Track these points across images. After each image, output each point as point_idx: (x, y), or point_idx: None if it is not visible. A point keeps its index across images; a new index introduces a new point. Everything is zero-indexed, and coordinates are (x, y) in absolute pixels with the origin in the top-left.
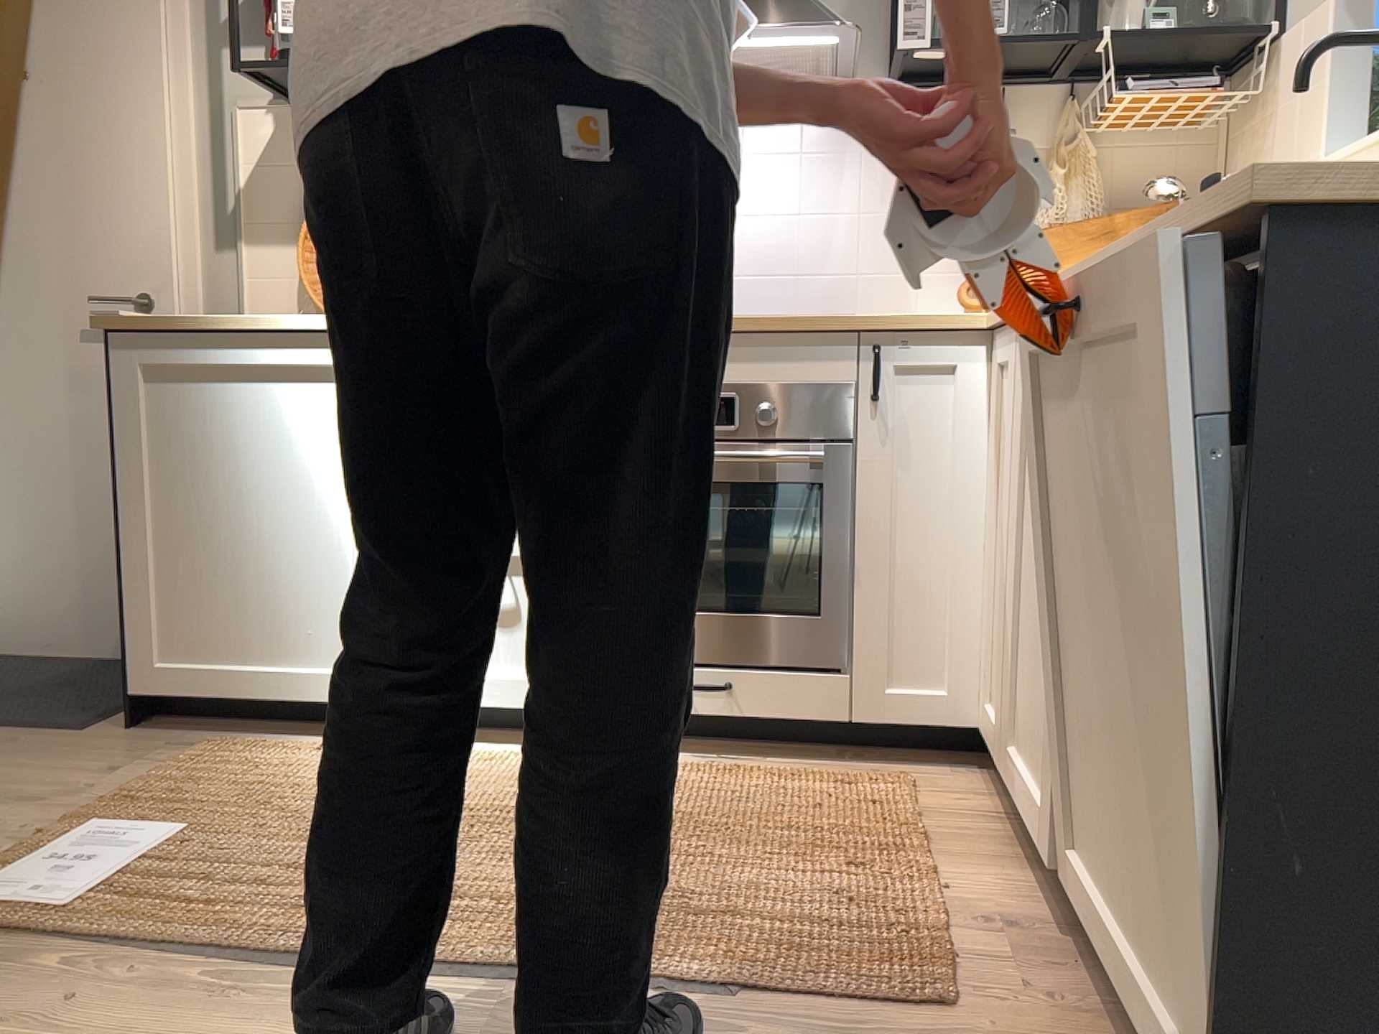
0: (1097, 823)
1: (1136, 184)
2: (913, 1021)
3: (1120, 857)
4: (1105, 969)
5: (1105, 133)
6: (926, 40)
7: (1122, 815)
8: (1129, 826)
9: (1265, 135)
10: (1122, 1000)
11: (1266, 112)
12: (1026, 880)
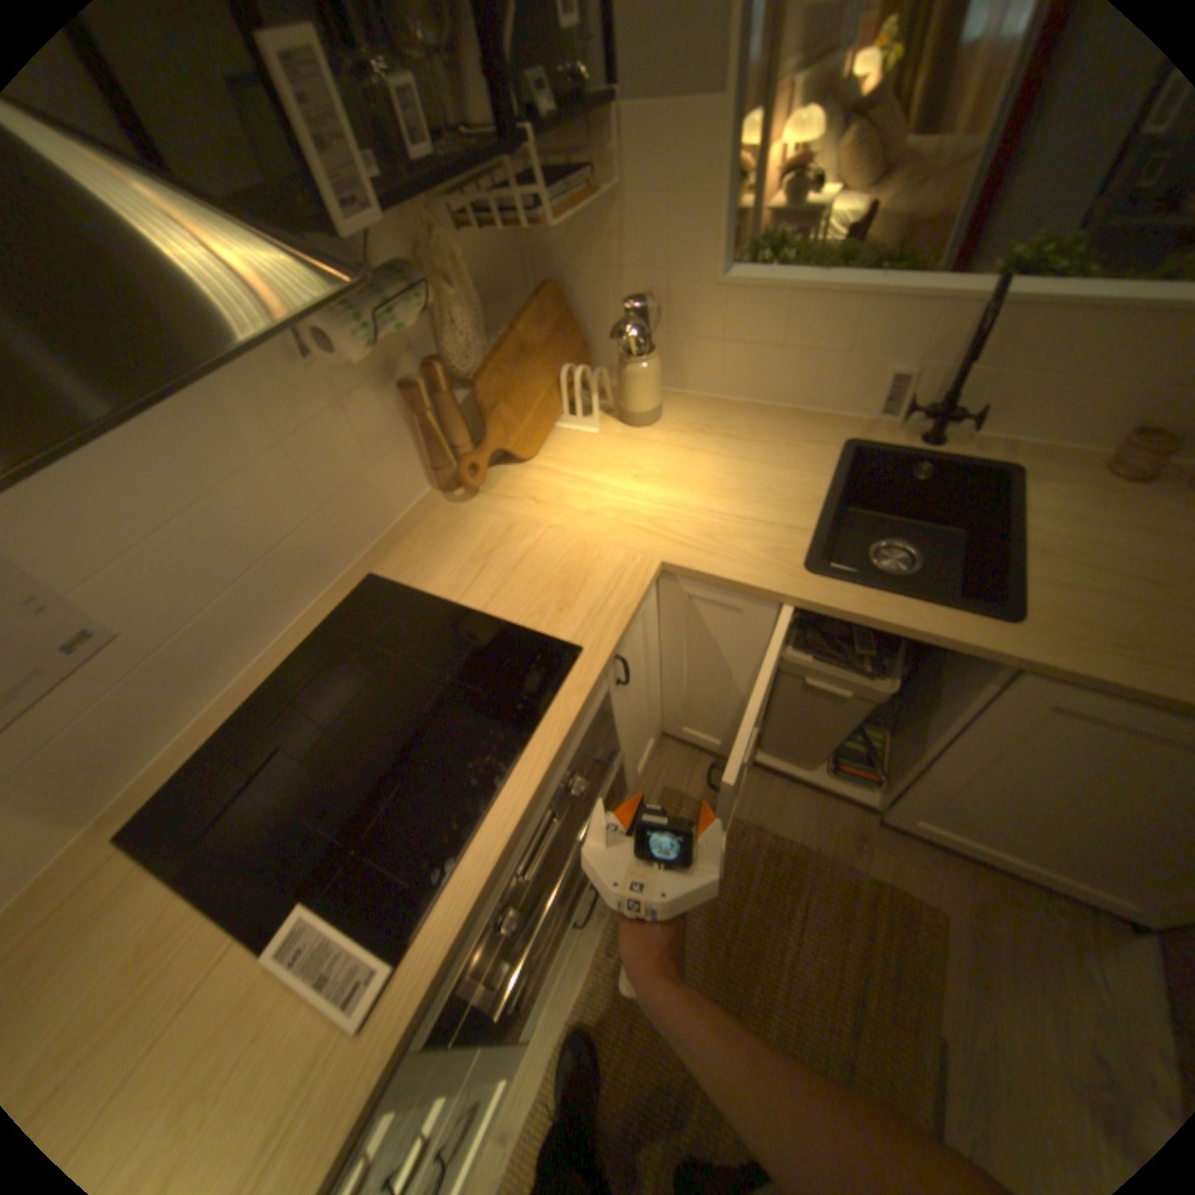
0: (961, 823)
1: (481, 262)
2: (954, 950)
3: (1005, 840)
4: (980, 859)
5: (458, 217)
6: (375, 200)
7: (1016, 834)
8: (1029, 839)
9: (610, 214)
10: (1008, 870)
11: (608, 189)
12: (804, 802)
